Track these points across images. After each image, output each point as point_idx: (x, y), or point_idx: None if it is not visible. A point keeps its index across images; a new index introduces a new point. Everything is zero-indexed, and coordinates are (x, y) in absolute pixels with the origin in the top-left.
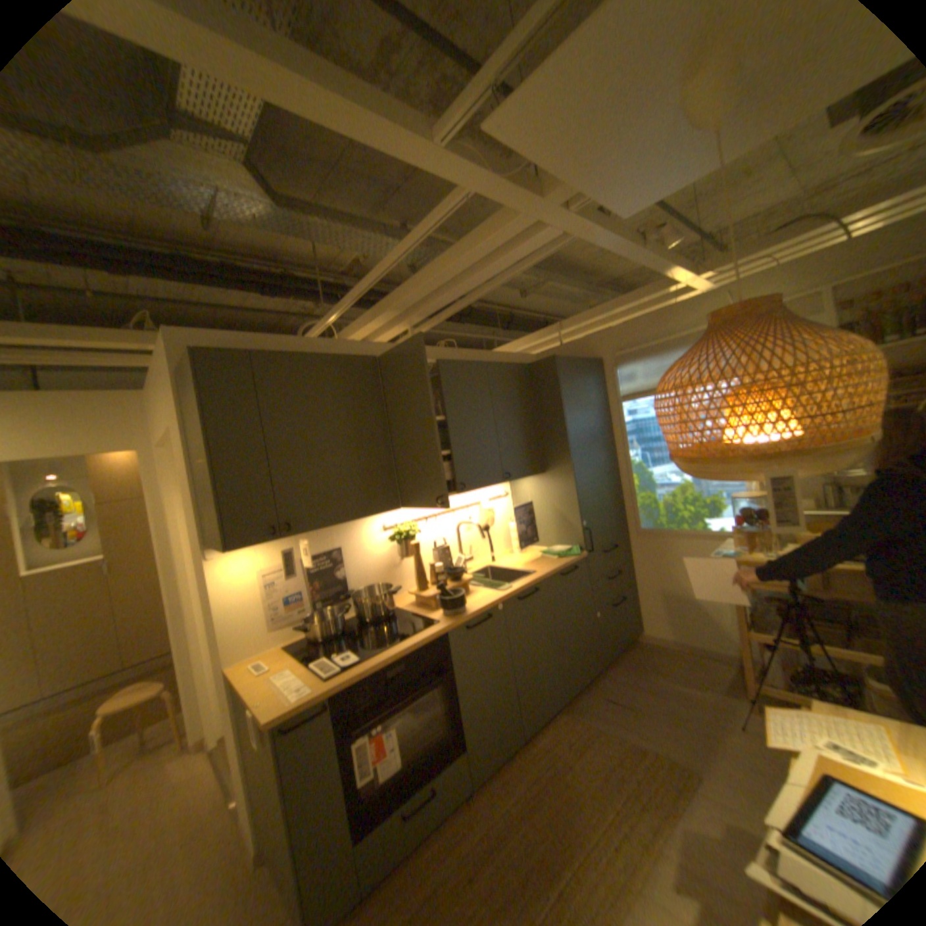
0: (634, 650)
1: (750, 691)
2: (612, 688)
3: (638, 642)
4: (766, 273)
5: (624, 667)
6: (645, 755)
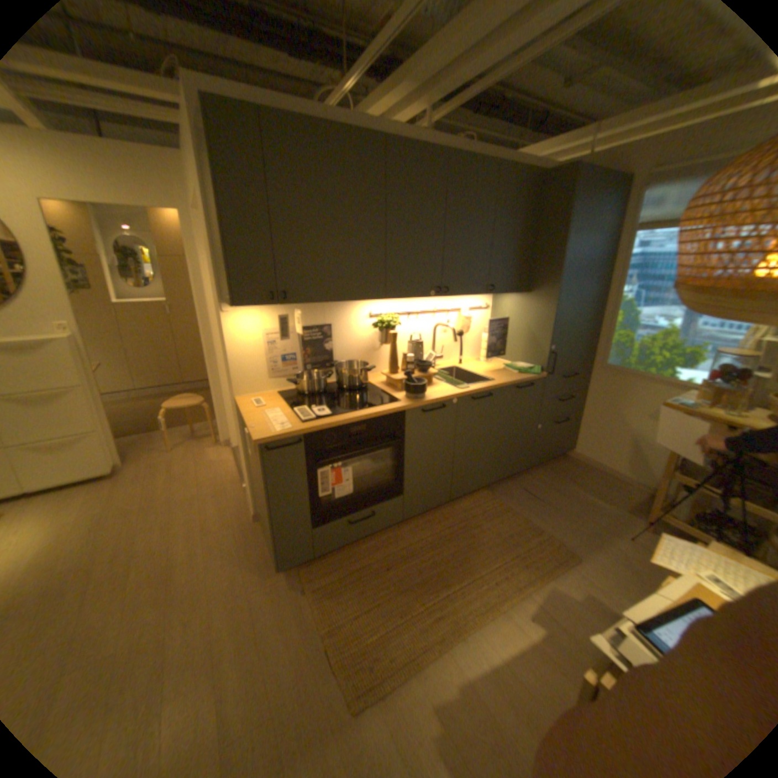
0: (563, 460)
1: (654, 516)
2: (533, 483)
3: (568, 455)
4: None
5: (549, 471)
6: (543, 534)
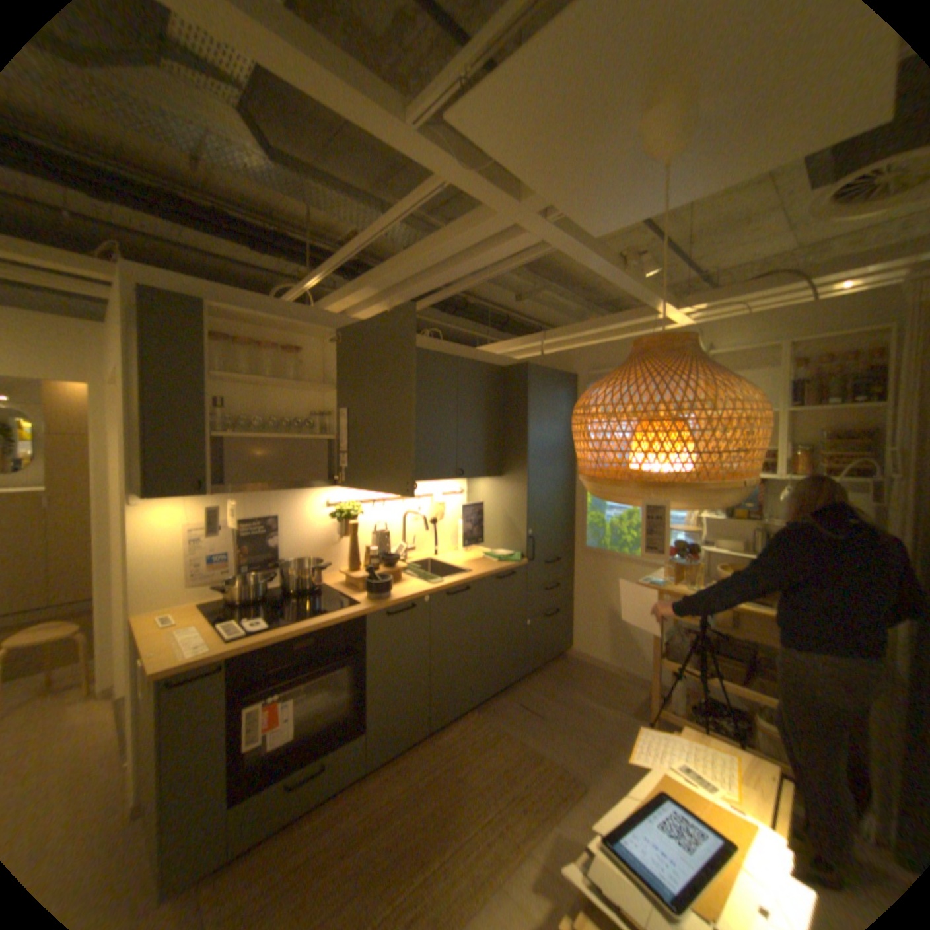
0: (561, 662)
1: (657, 716)
2: (529, 695)
3: (566, 655)
4: (738, 318)
5: (546, 677)
6: (542, 762)
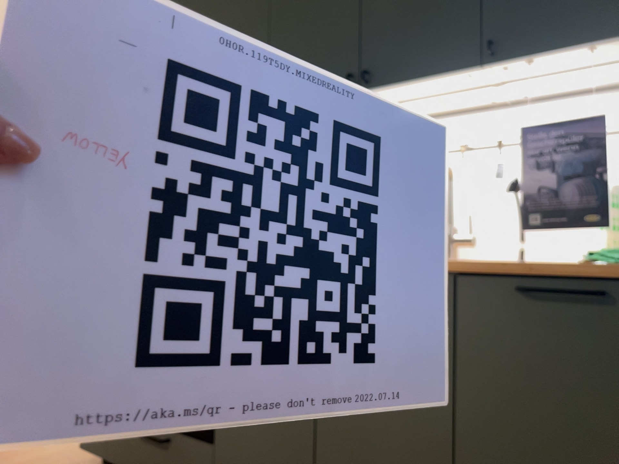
0: None
1: None
2: None
3: None
4: None
5: None
6: None
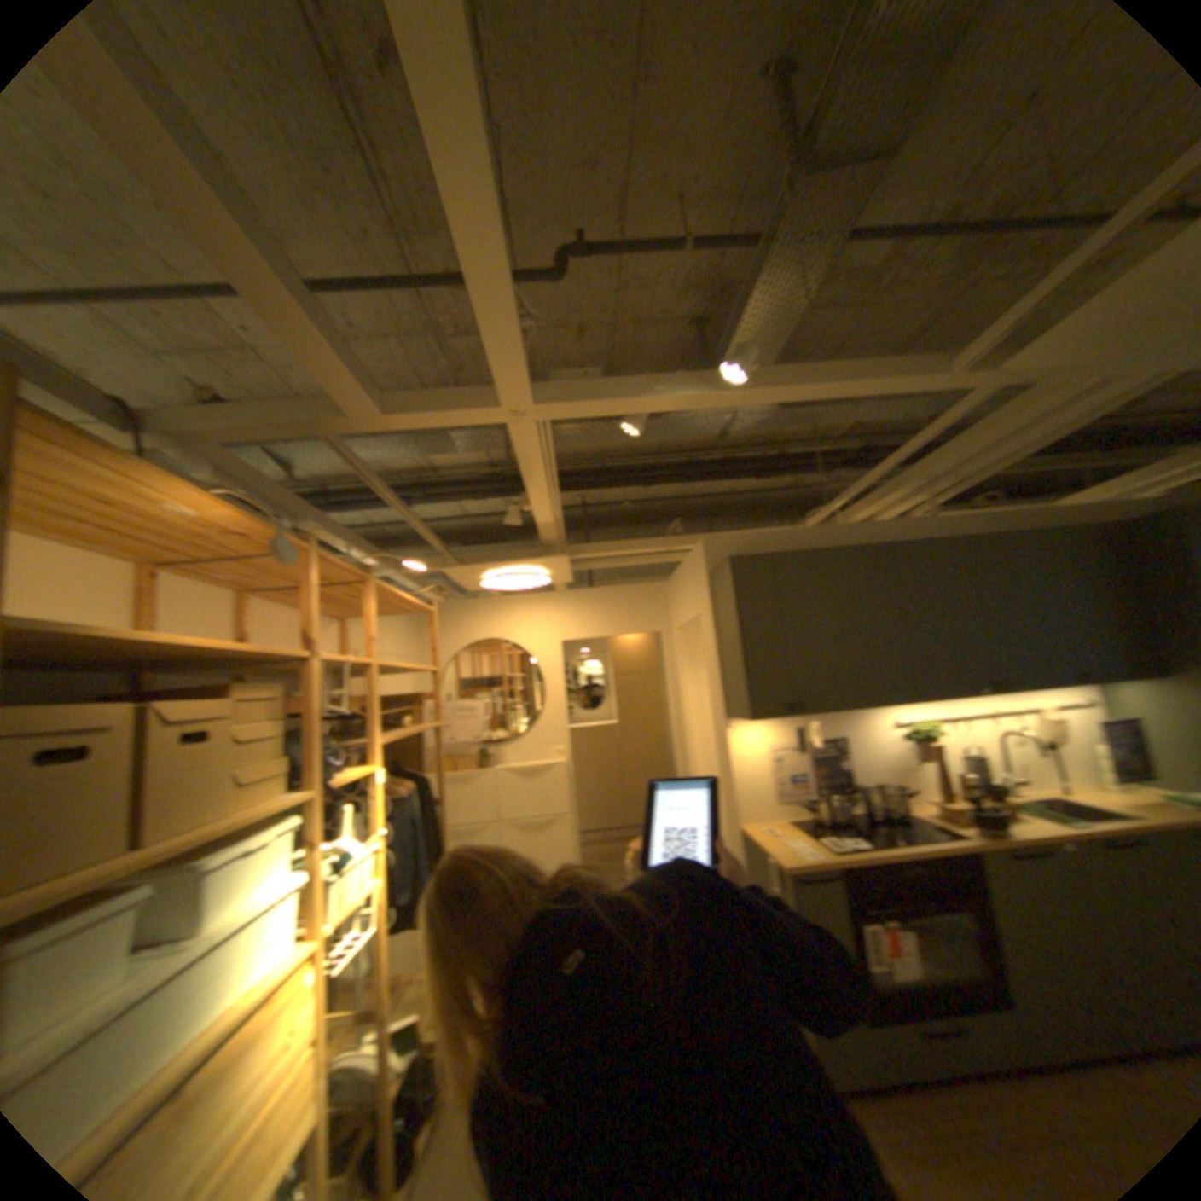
0: None
1: None
2: None
3: None
4: None
5: None
6: None
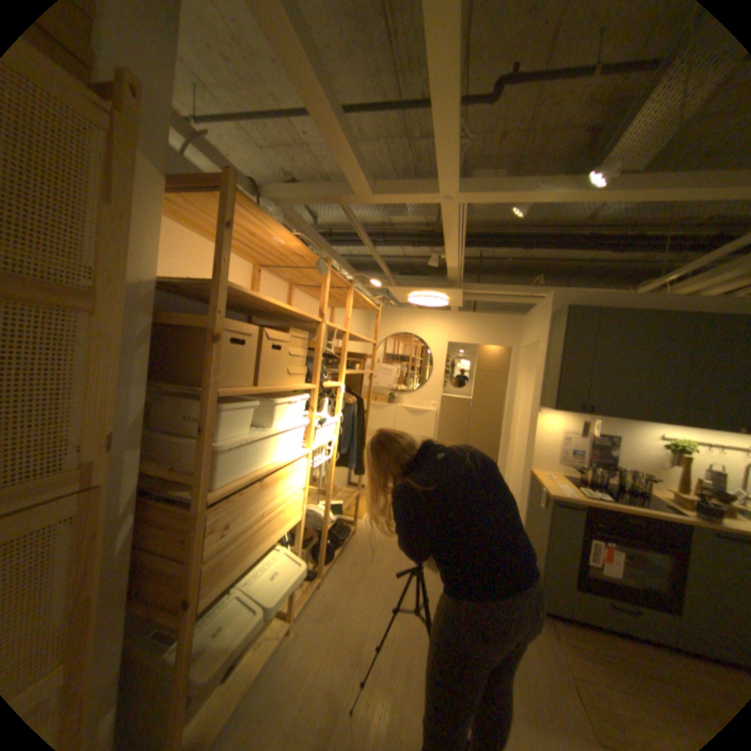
0: None
1: None
2: None
3: None
4: None
5: None
6: None
